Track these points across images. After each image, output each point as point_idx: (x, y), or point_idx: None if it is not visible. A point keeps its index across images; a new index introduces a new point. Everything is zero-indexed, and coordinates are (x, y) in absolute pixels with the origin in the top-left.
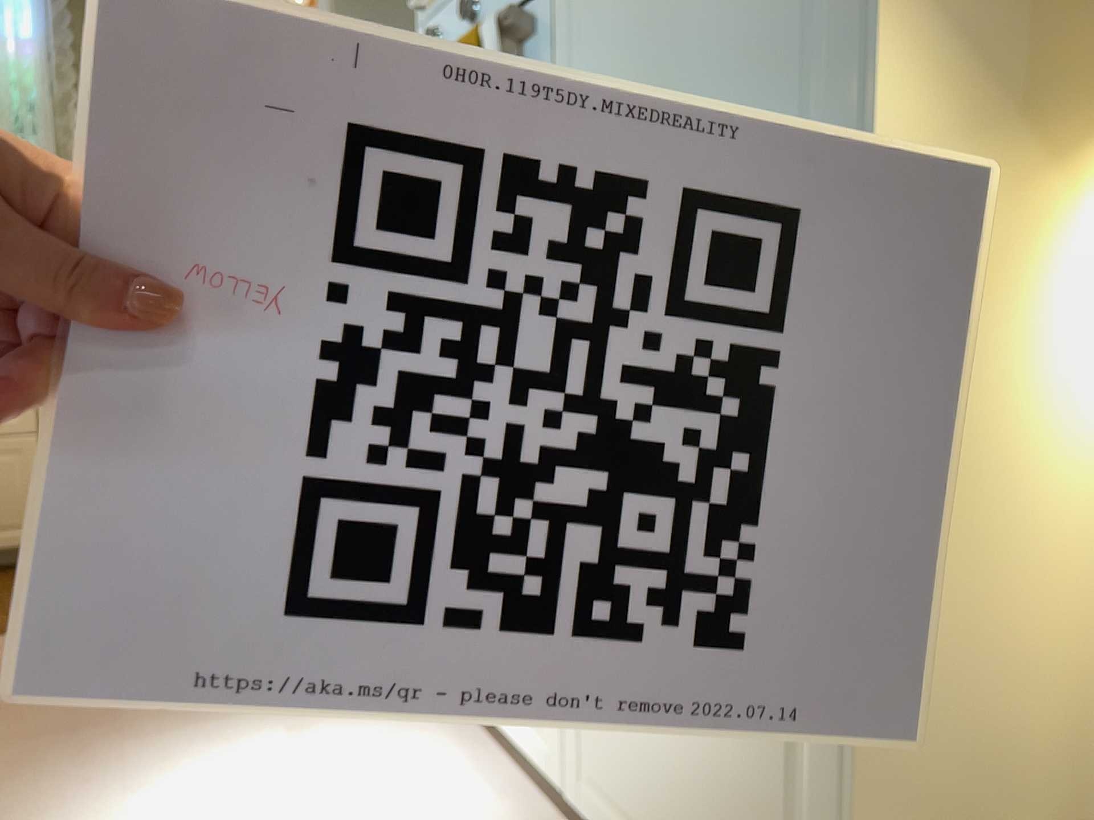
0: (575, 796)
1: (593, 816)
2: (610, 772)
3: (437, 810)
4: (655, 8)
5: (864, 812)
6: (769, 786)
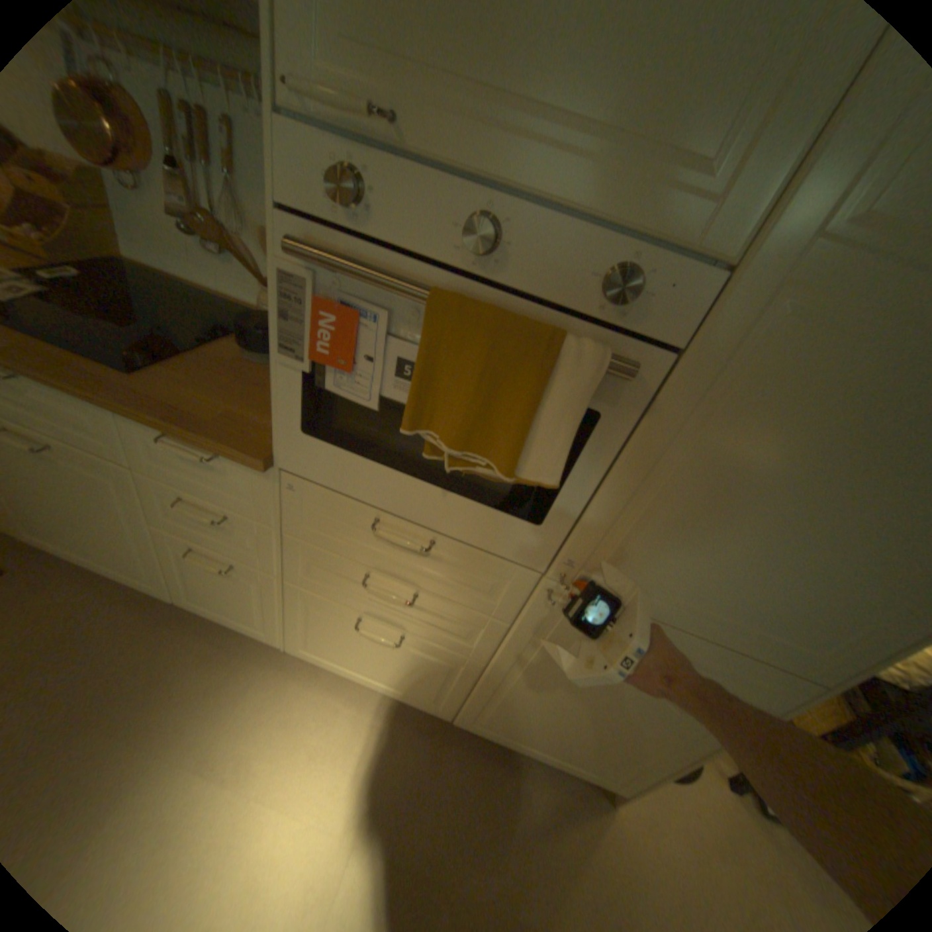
0: (458, 723)
1: (475, 731)
2: (500, 726)
3: (357, 754)
4: (803, 482)
5: (689, 768)
6: (633, 753)
